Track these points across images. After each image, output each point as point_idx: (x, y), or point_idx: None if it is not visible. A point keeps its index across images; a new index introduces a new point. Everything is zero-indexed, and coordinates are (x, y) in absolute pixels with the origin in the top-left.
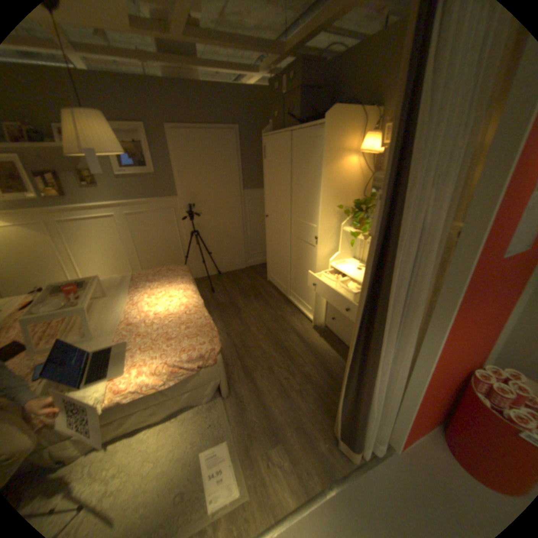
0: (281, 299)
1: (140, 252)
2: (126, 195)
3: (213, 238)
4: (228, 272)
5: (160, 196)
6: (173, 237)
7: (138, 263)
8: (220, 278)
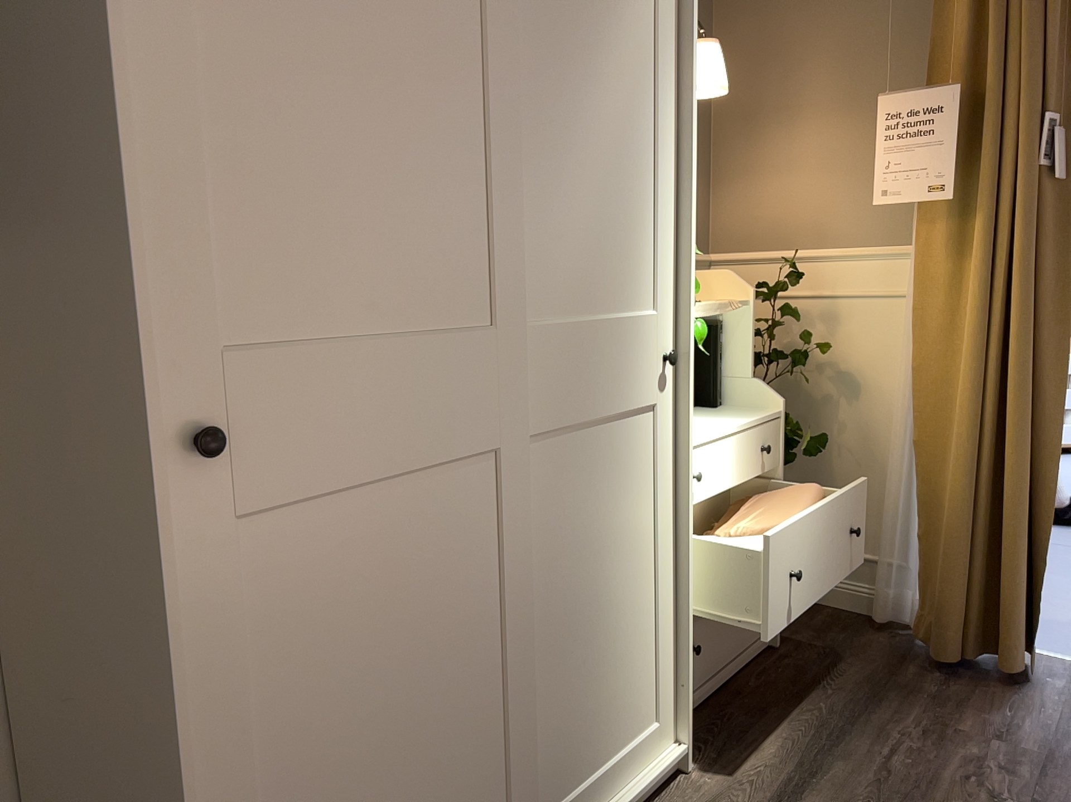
0: None
1: None
2: None
3: None
4: None
5: None
6: None
7: None
8: None
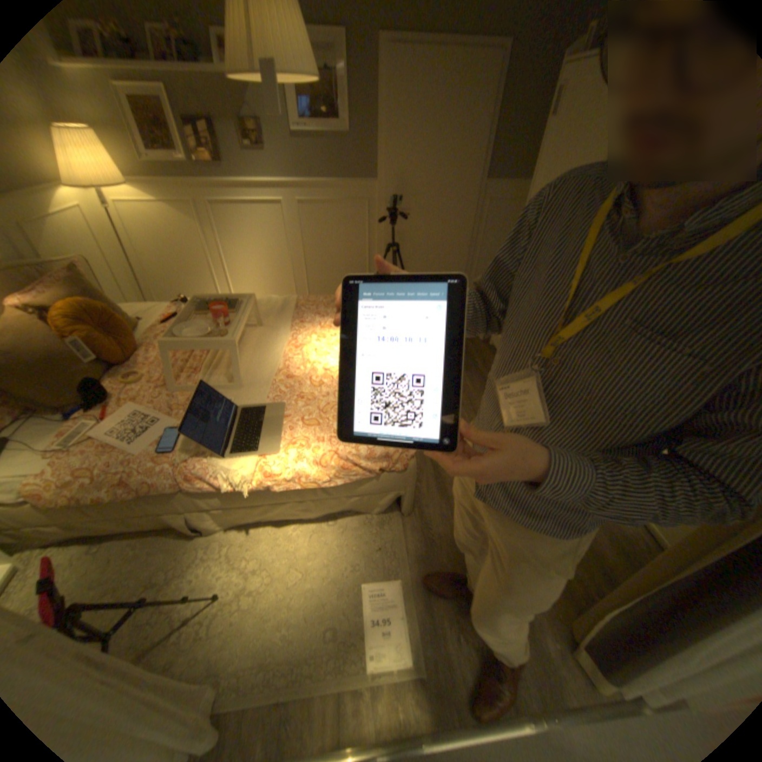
0: None
1: (308, 267)
2: (302, 171)
3: (416, 261)
4: None
5: (350, 177)
6: (358, 249)
7: (304, 283)
8: None
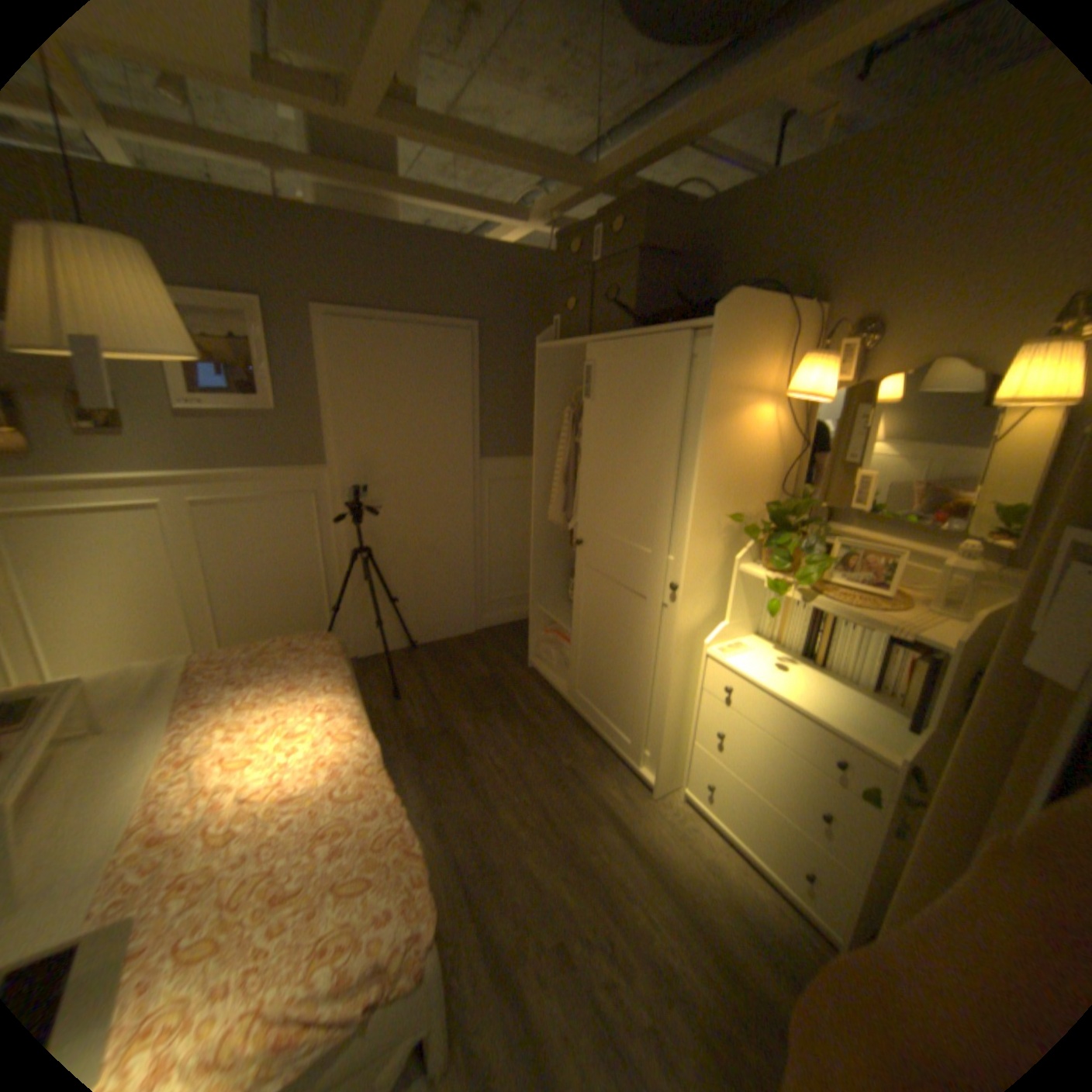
0: (567, 719)
1: (217, 596)
2: (199, 458)
3: (403, 564)
4: (435, 643)
5: (284, 463)
6: (308, 559)
7: (211, 623)
8: (416, 659)
